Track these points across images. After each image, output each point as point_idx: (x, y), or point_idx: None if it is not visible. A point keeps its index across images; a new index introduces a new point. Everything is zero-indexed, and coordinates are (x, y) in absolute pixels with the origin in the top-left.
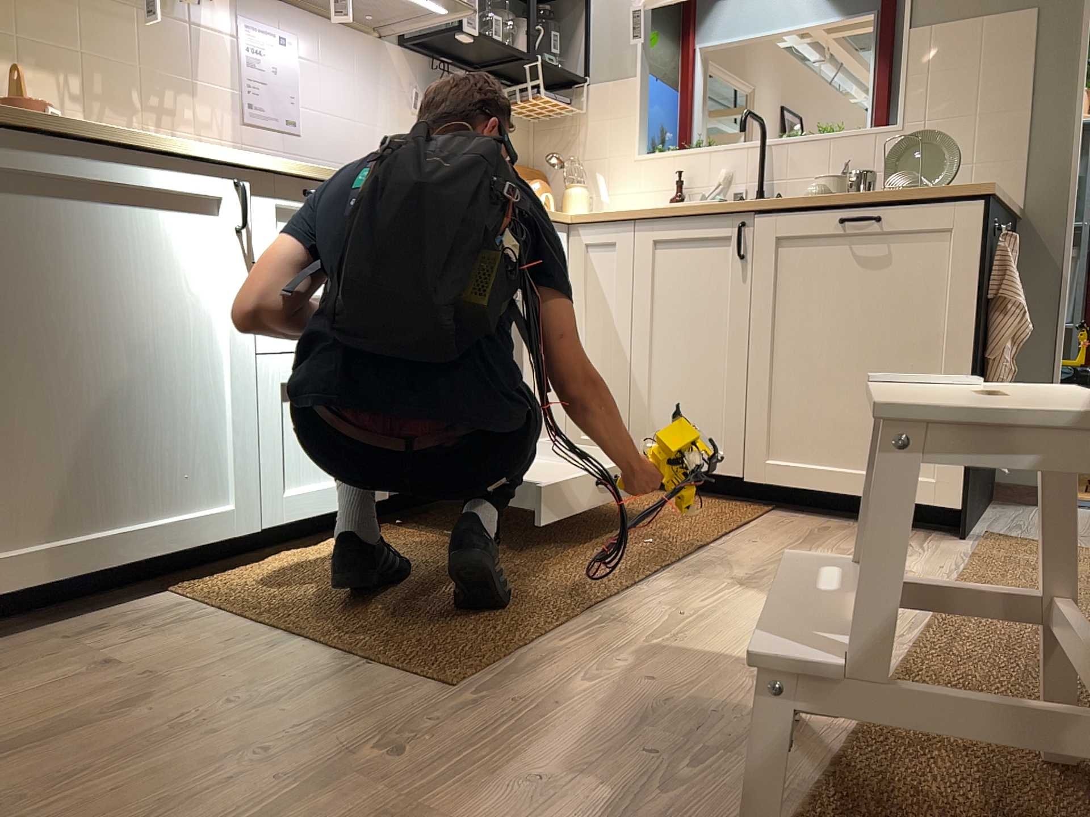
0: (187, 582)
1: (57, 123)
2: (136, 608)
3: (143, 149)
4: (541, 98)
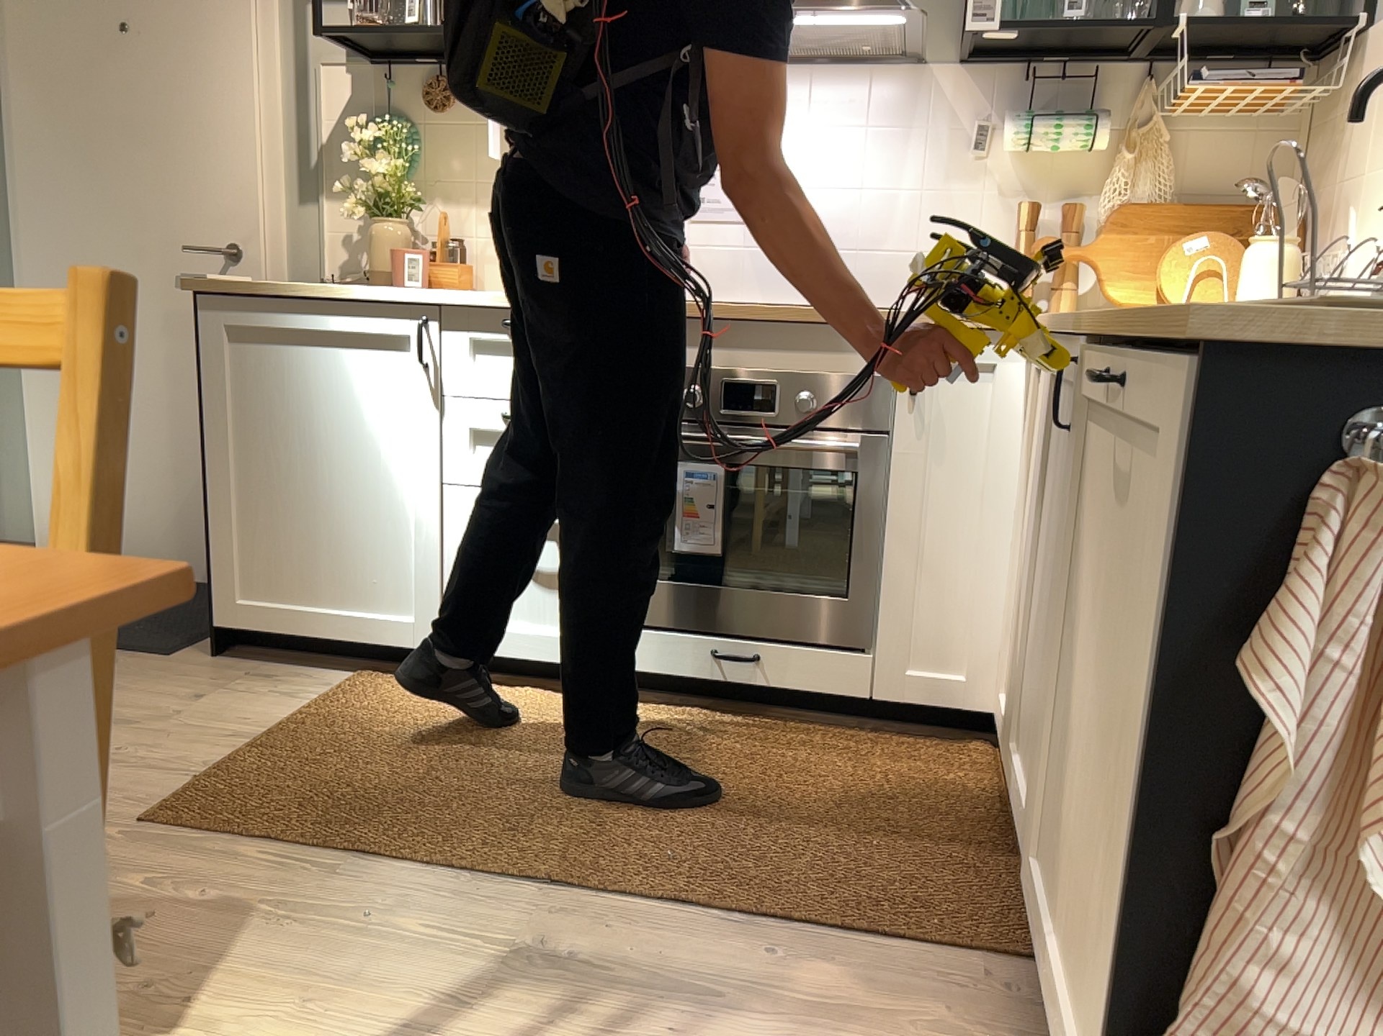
0: (388, 673)
1: (289, 284)
2: (313, 675)
3: (336, 299)
4: (1186, 90)
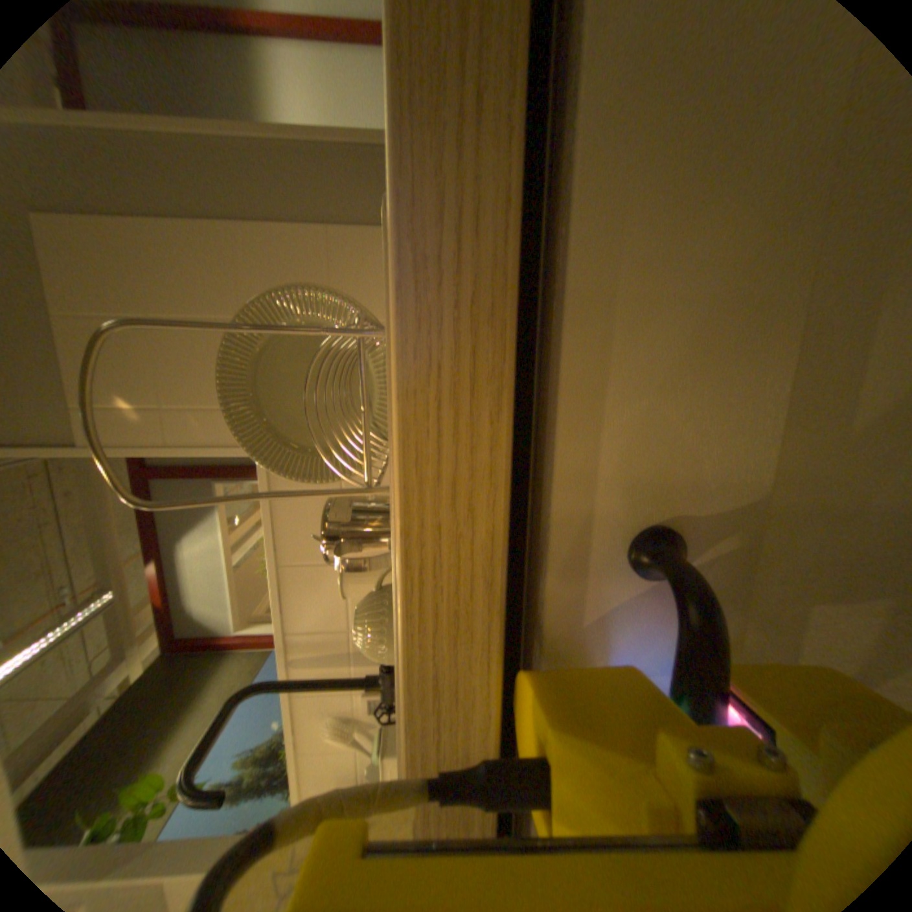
0: None
1: None
2: None
3: None
4: None
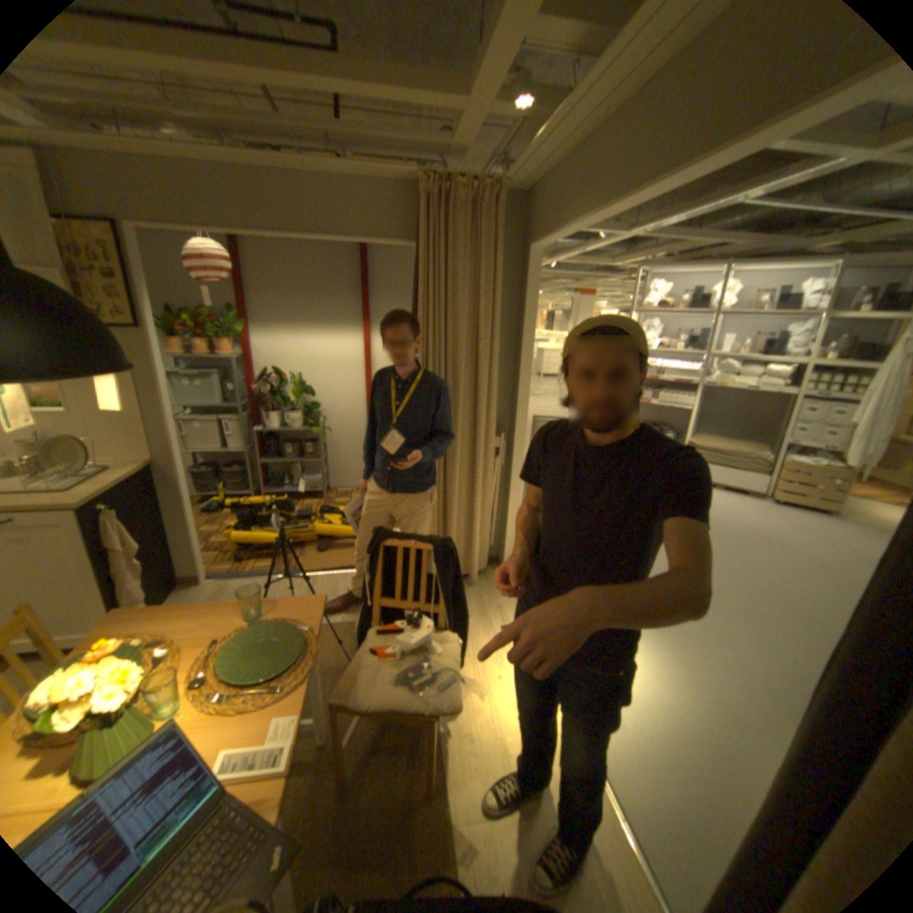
0: None
1: None
2: None
3: None
4: None
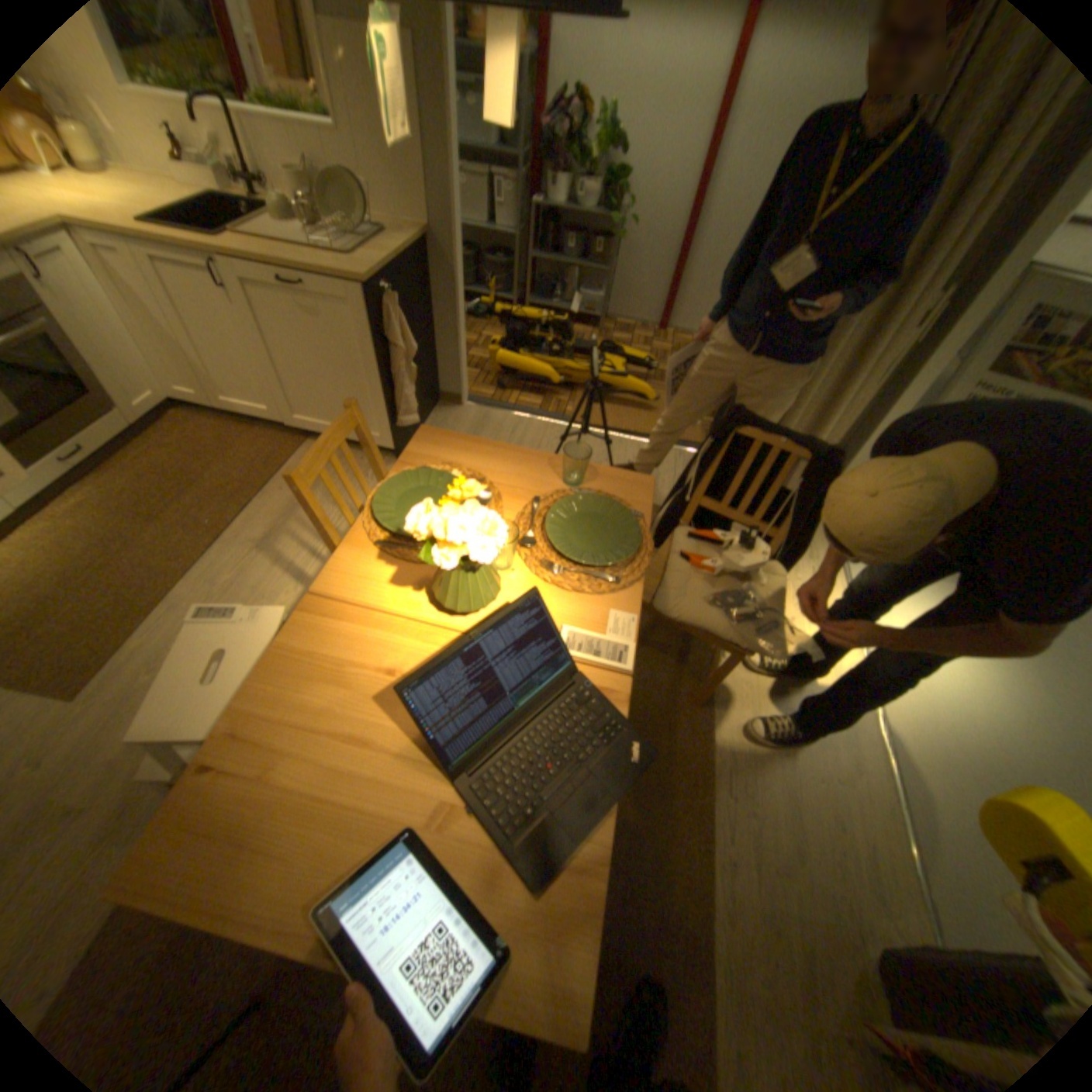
0: None
1: None
2: None
3: None
4: None
